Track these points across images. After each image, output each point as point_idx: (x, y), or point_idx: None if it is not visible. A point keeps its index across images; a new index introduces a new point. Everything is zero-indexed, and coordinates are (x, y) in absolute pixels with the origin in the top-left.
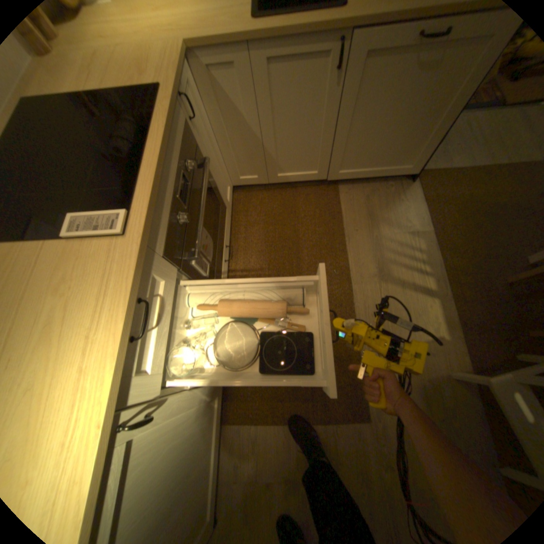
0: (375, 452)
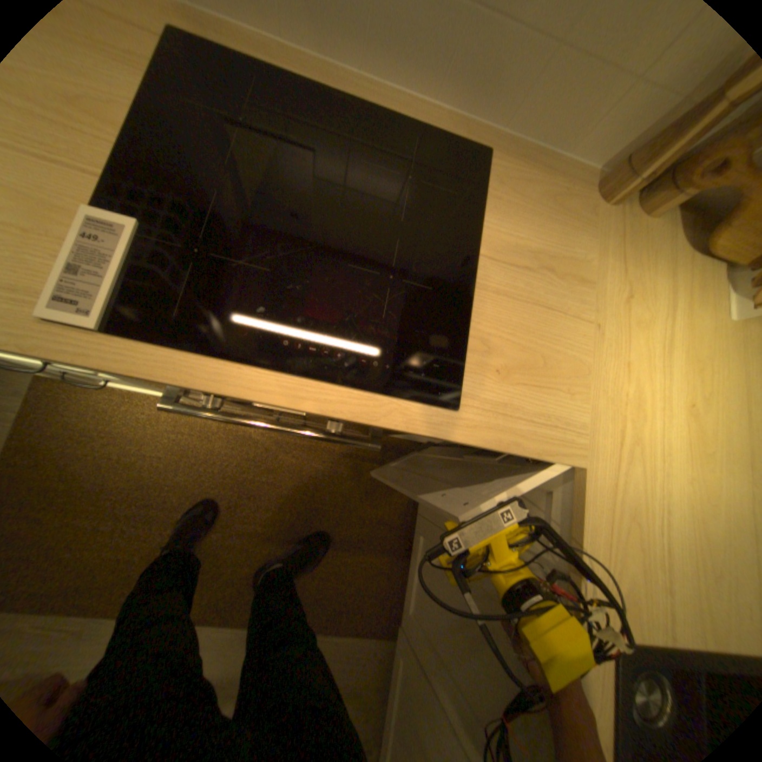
0: None
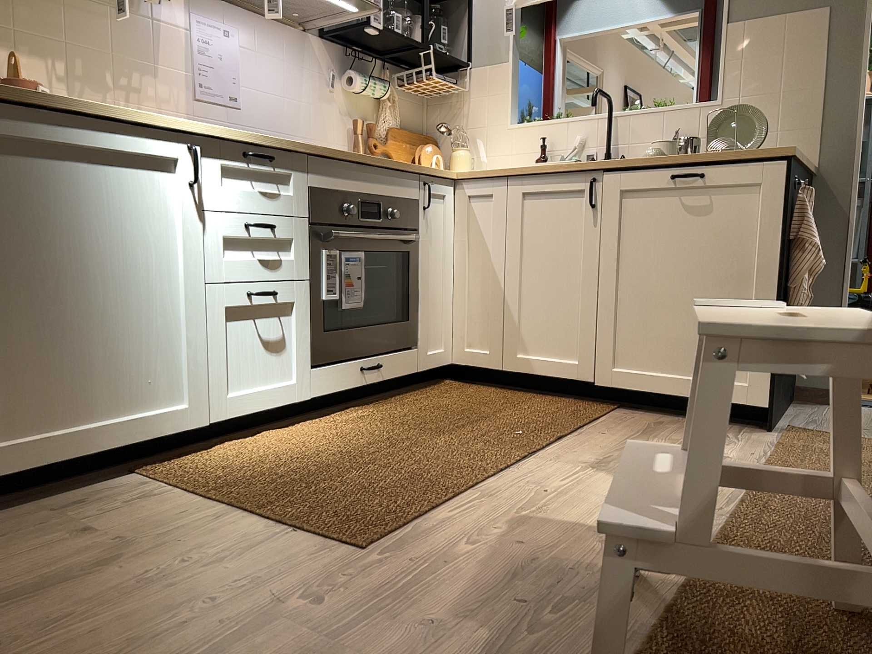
0: (321, 571)
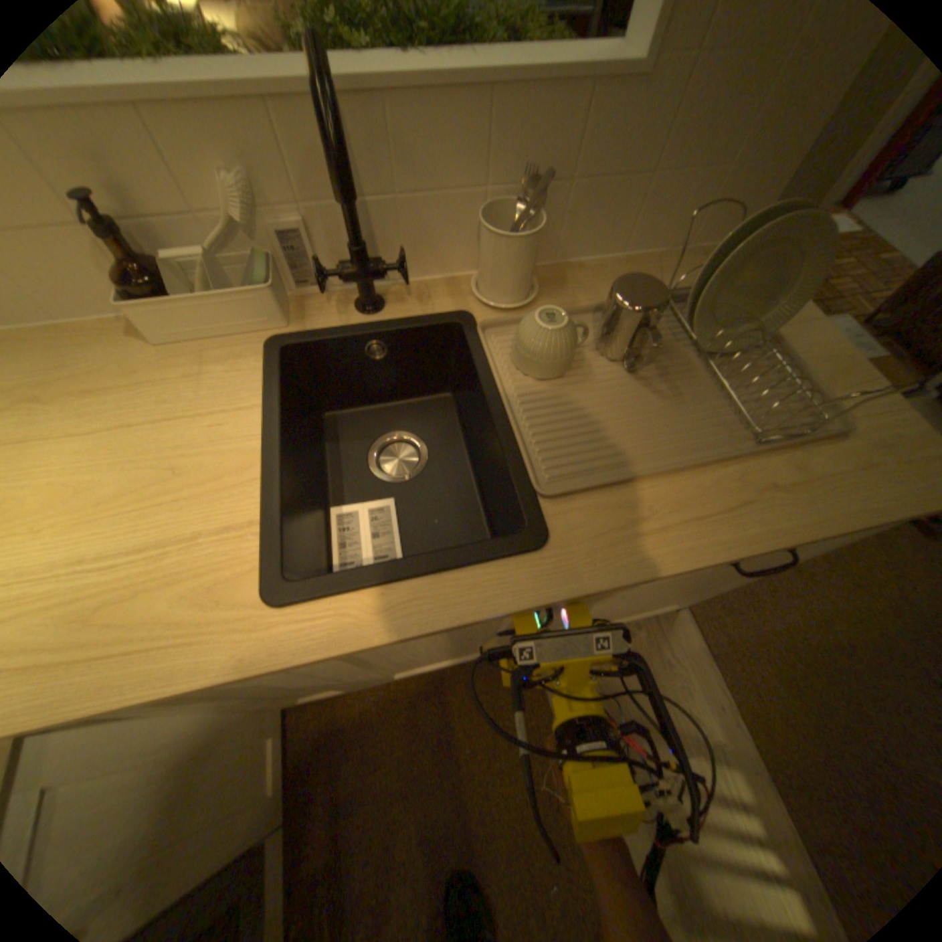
0: None
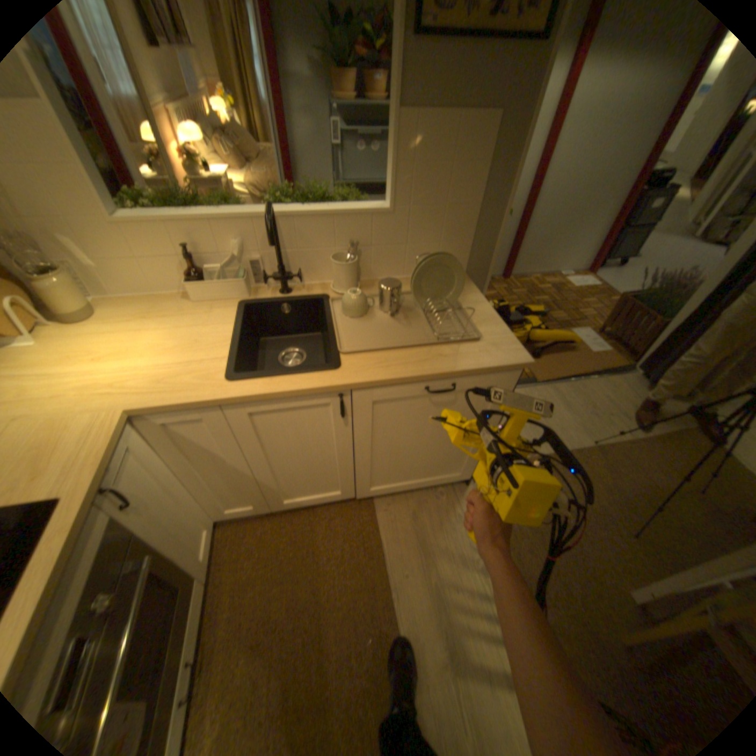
0: None
